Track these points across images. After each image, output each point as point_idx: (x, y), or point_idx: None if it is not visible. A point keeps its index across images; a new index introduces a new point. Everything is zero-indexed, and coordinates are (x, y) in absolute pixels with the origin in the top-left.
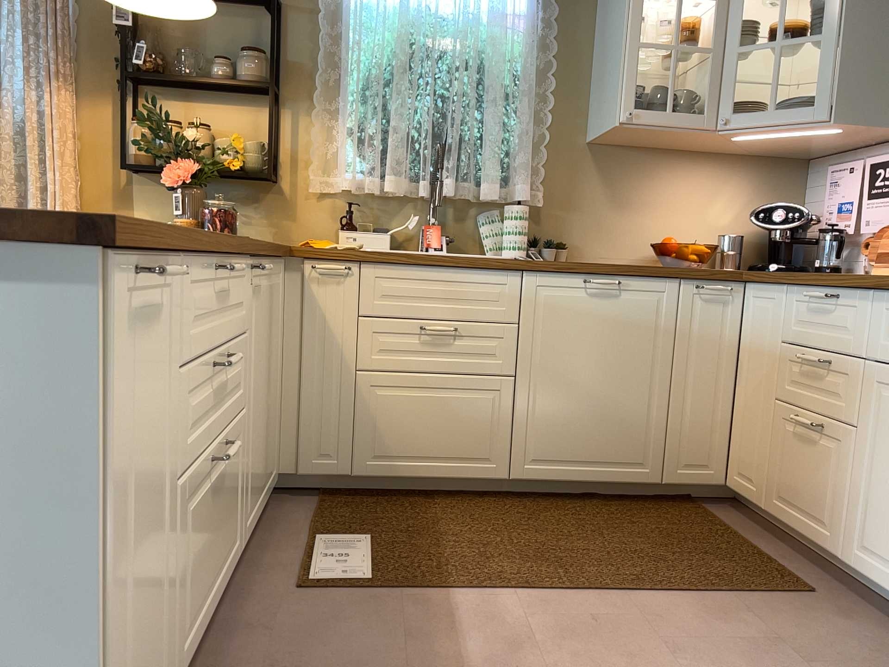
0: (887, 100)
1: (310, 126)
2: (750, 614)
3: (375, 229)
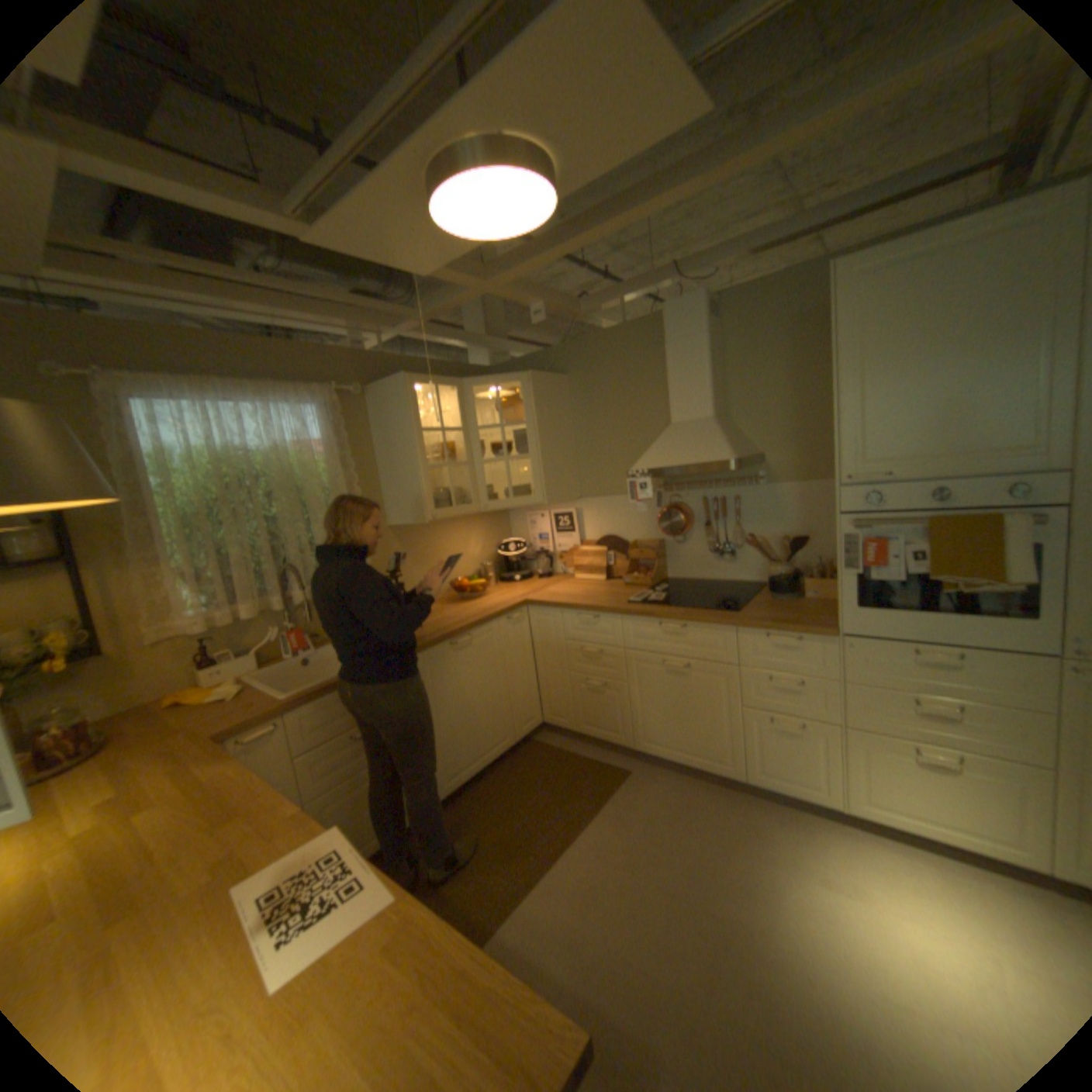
0: (562, 487)
1: (120, 583)
2: (624, 811)
3: (234, 658)
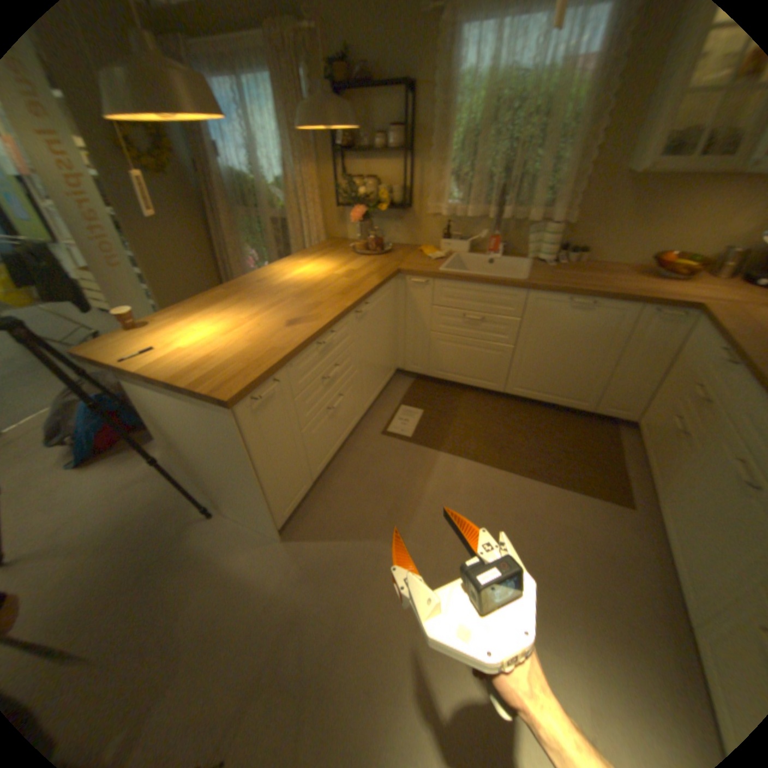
0: None
1: (430, 170)
2: (581, 510)
3: (462, 238)
